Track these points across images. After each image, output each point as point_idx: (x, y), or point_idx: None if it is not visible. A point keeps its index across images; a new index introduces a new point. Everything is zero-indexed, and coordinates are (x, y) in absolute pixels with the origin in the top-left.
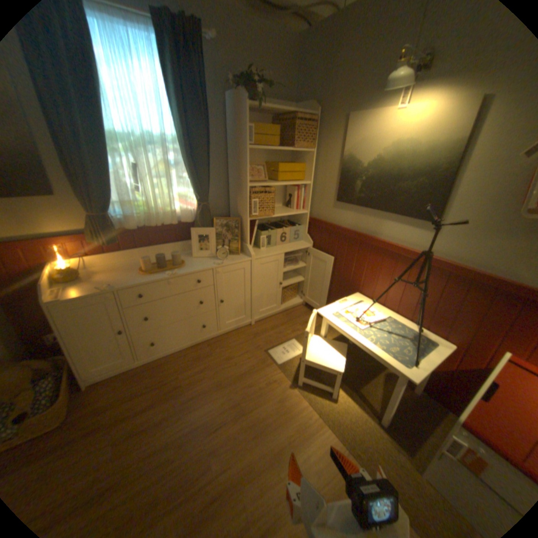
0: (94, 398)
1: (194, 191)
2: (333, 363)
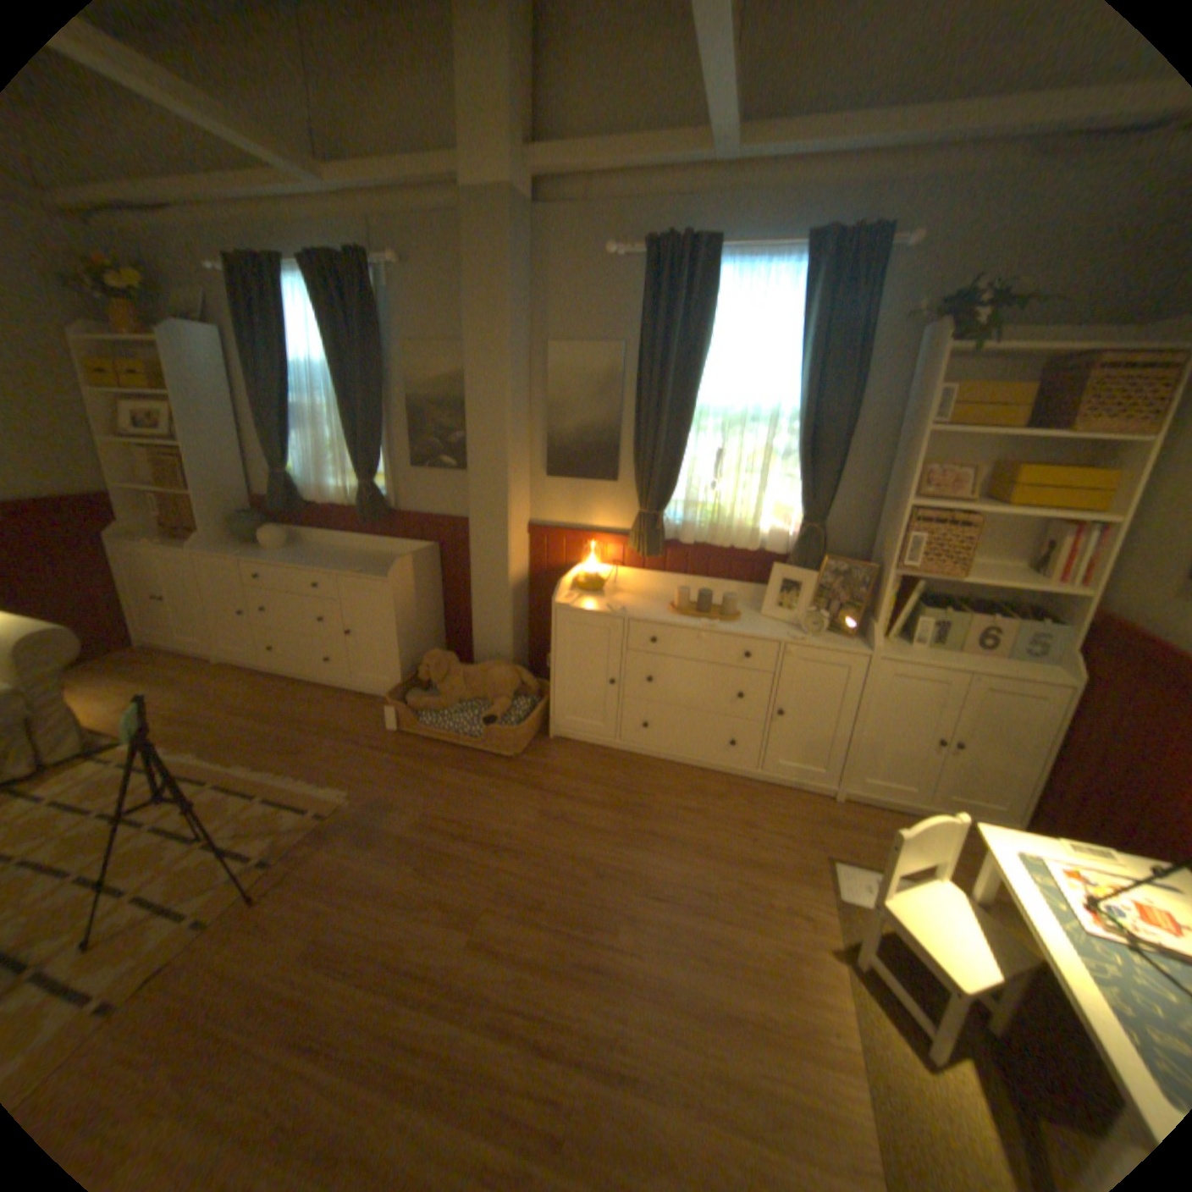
0: (554, 754)
1: (800, 501)
2: (956, 962)
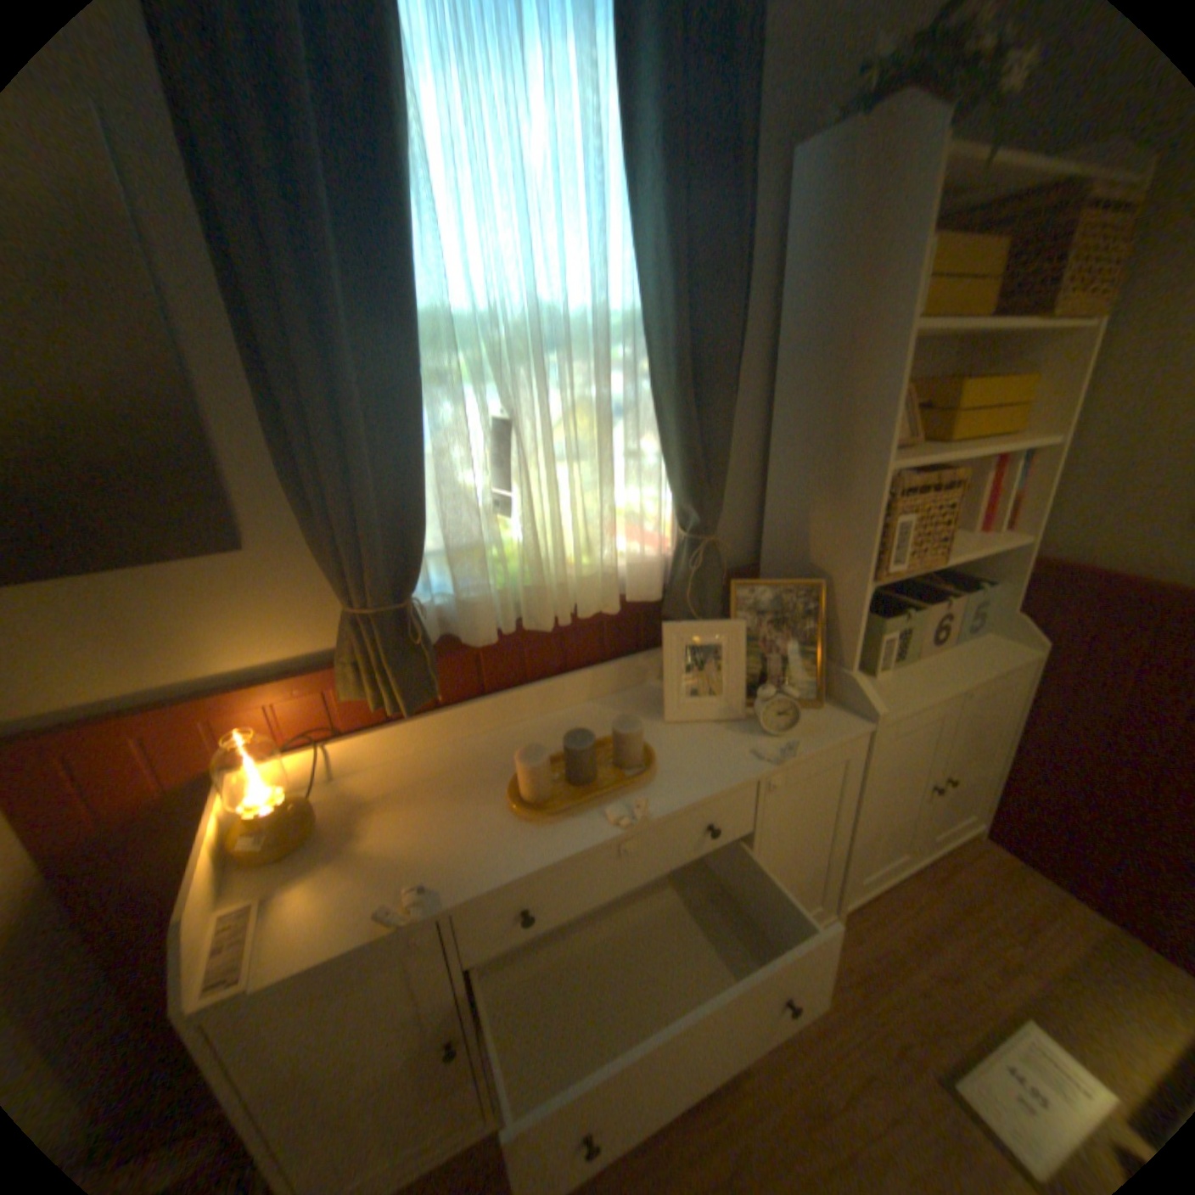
0: None
1: (681, 497)
2: None
